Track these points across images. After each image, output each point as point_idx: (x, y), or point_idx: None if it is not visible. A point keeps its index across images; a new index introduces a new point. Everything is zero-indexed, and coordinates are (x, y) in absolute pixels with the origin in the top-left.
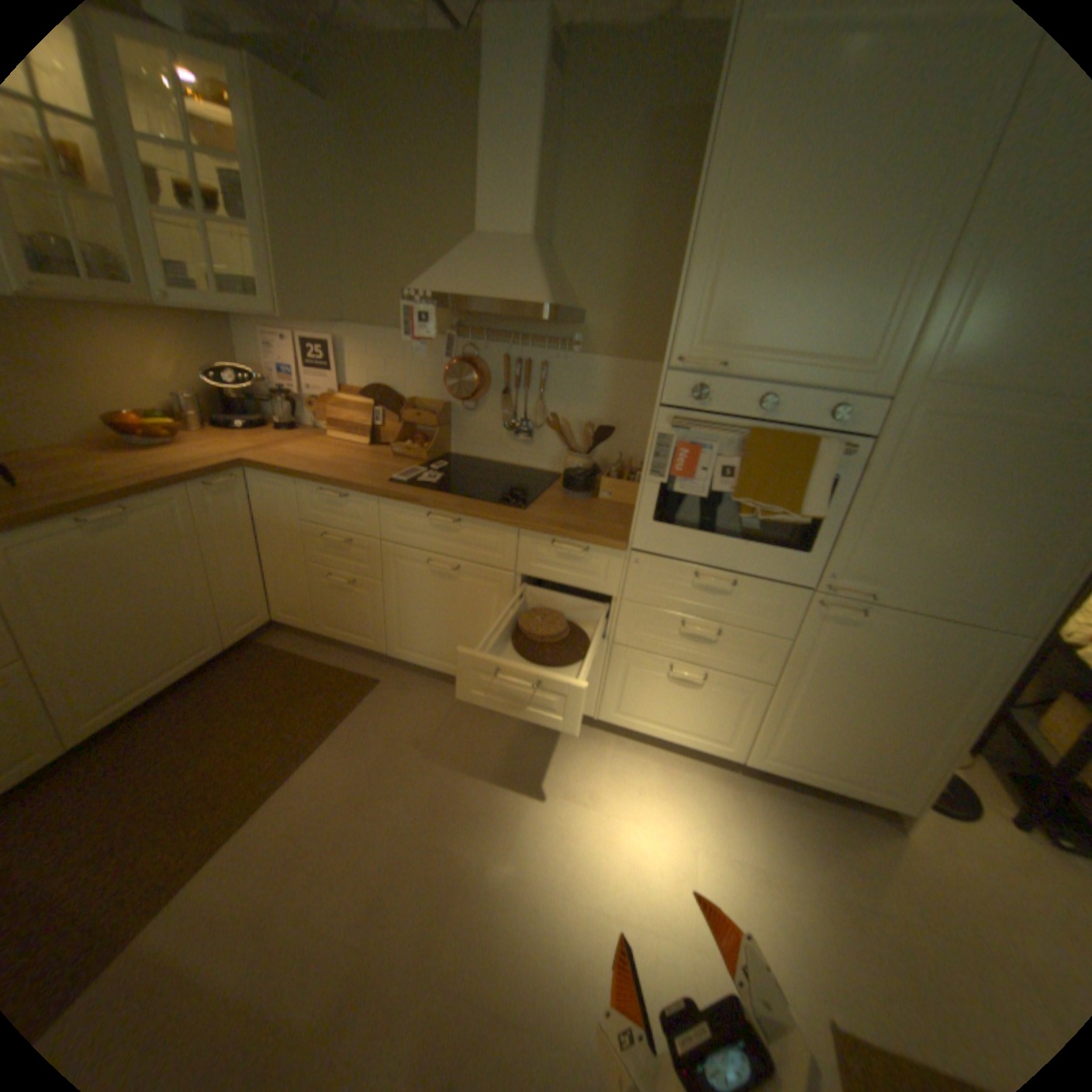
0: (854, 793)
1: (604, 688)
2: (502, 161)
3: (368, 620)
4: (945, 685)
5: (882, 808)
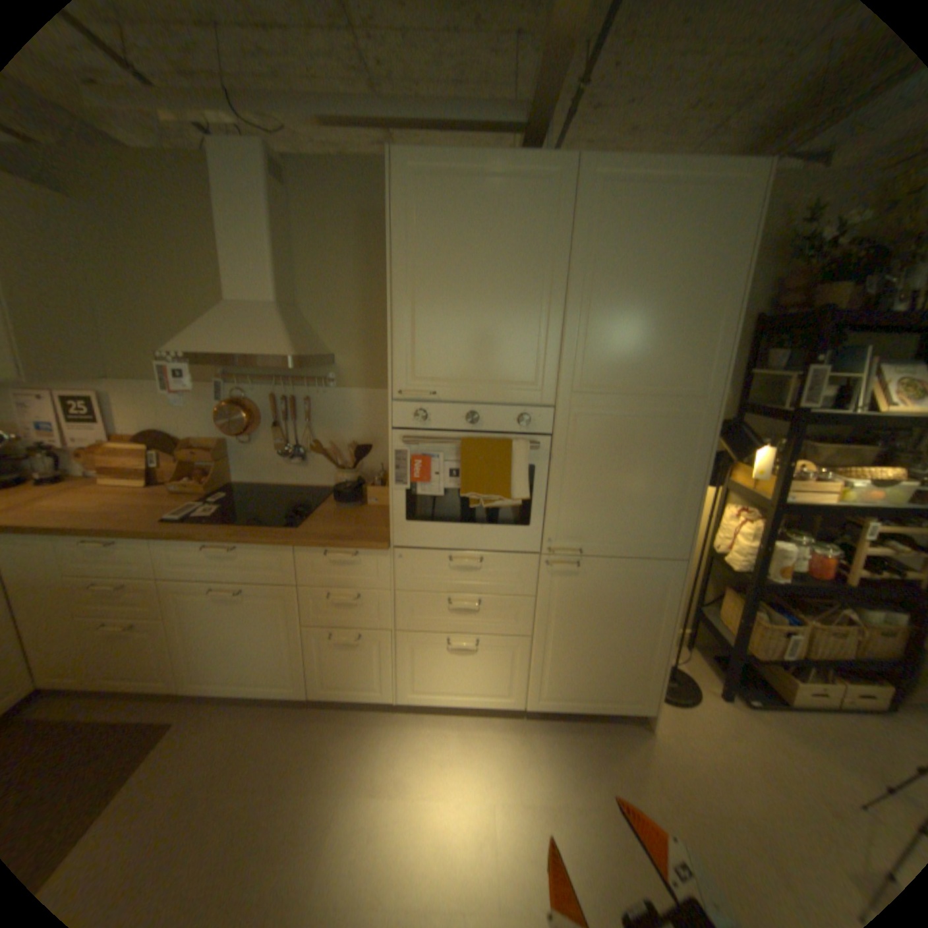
0: (609, 710)
1: (397, 673)
2: (239, 247)
3: (153, 663)
4: (644, 607)
5: (631, 716)
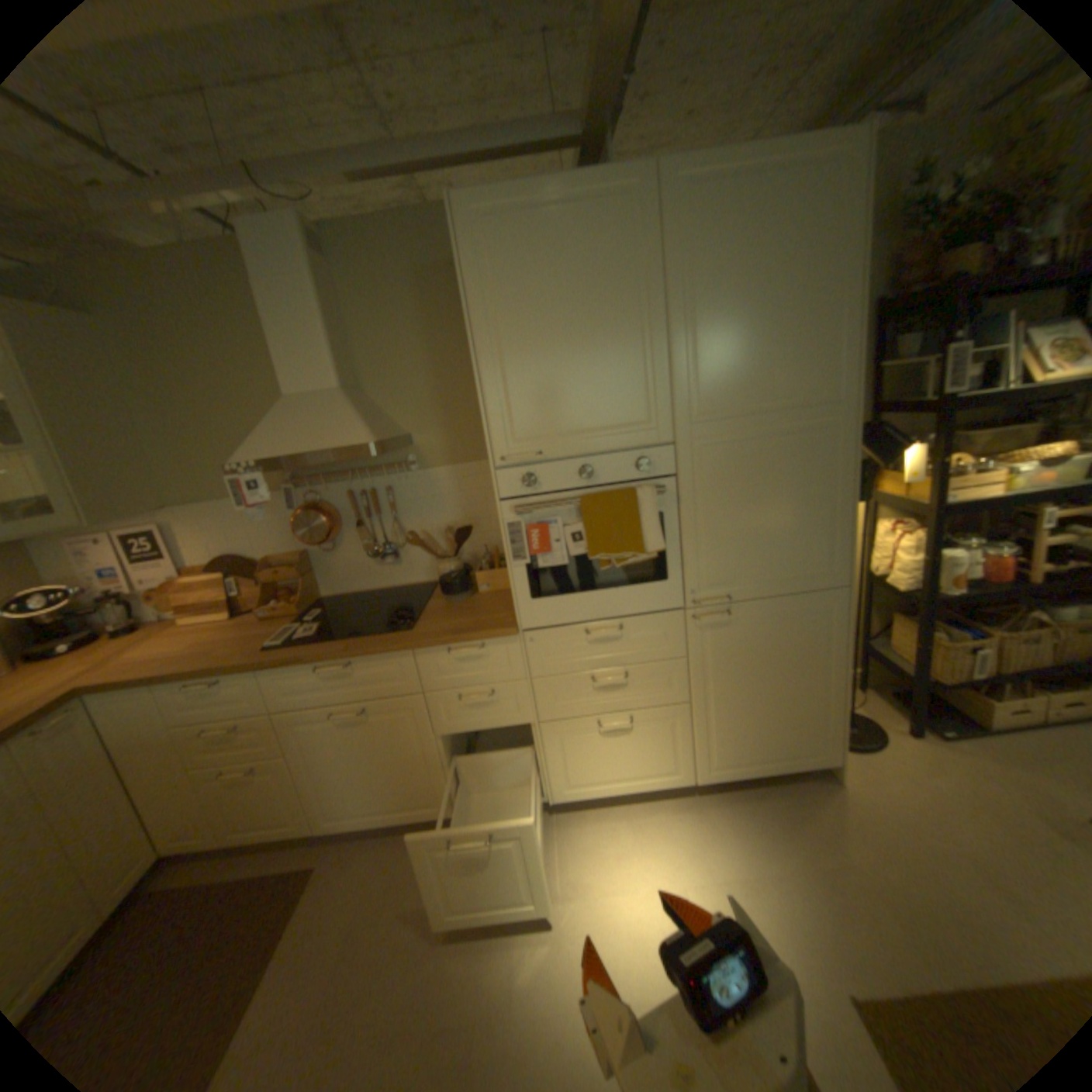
0: (789, 768)
1: (548, 770)
2: (290, 333)
3: (281, 805)
4: (809, 646)
5: (814, 770)
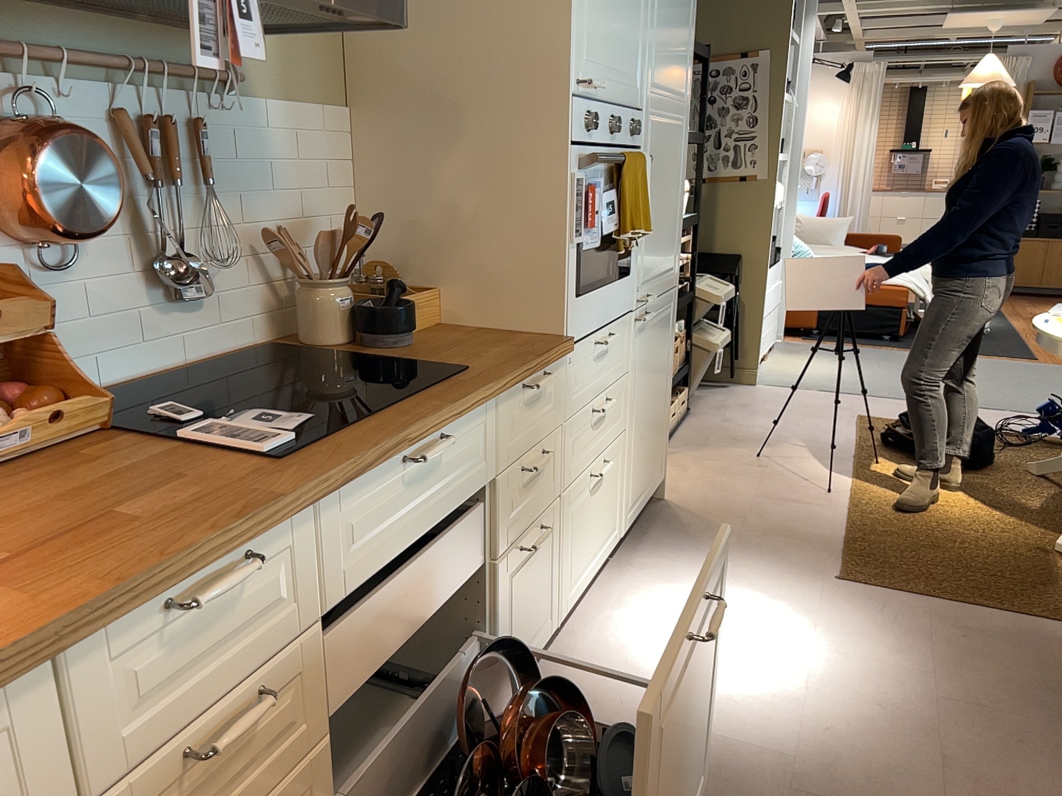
0: (651, 490)
1: (561, 567)
2: None
3: None
4: (665, 348)
5: (657, 487)
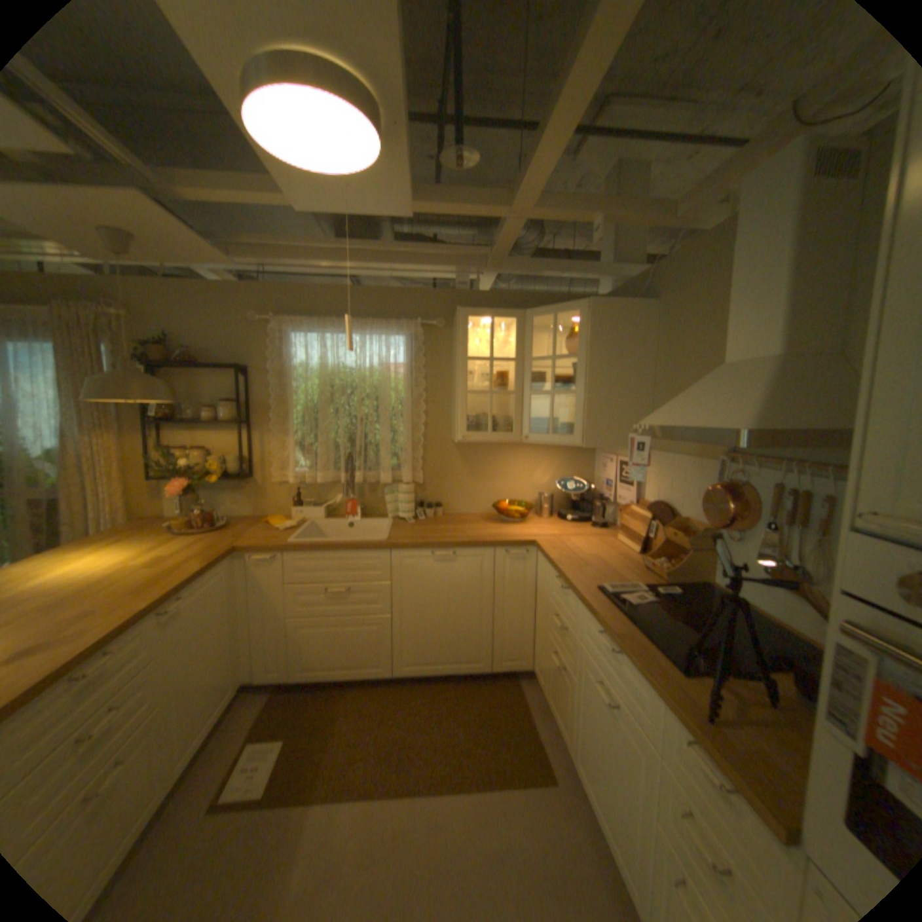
0: None
1: None
2: (752, 293)
3: (568, 715)
4: None
5: None
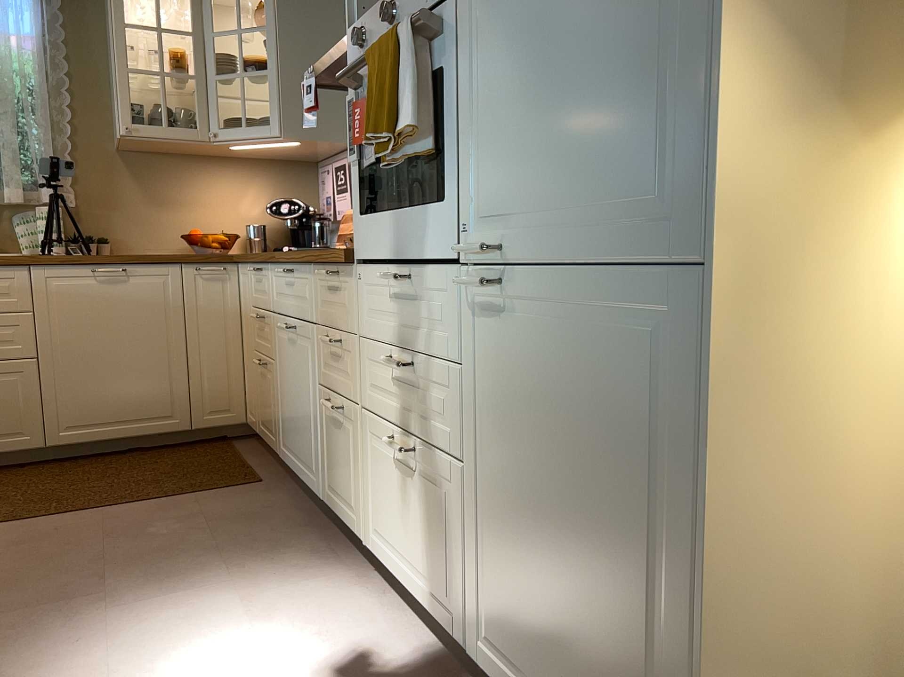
0: None
1: (366, 489)
2: None
3: (272, 410)
4: (633, 434)
5: None
